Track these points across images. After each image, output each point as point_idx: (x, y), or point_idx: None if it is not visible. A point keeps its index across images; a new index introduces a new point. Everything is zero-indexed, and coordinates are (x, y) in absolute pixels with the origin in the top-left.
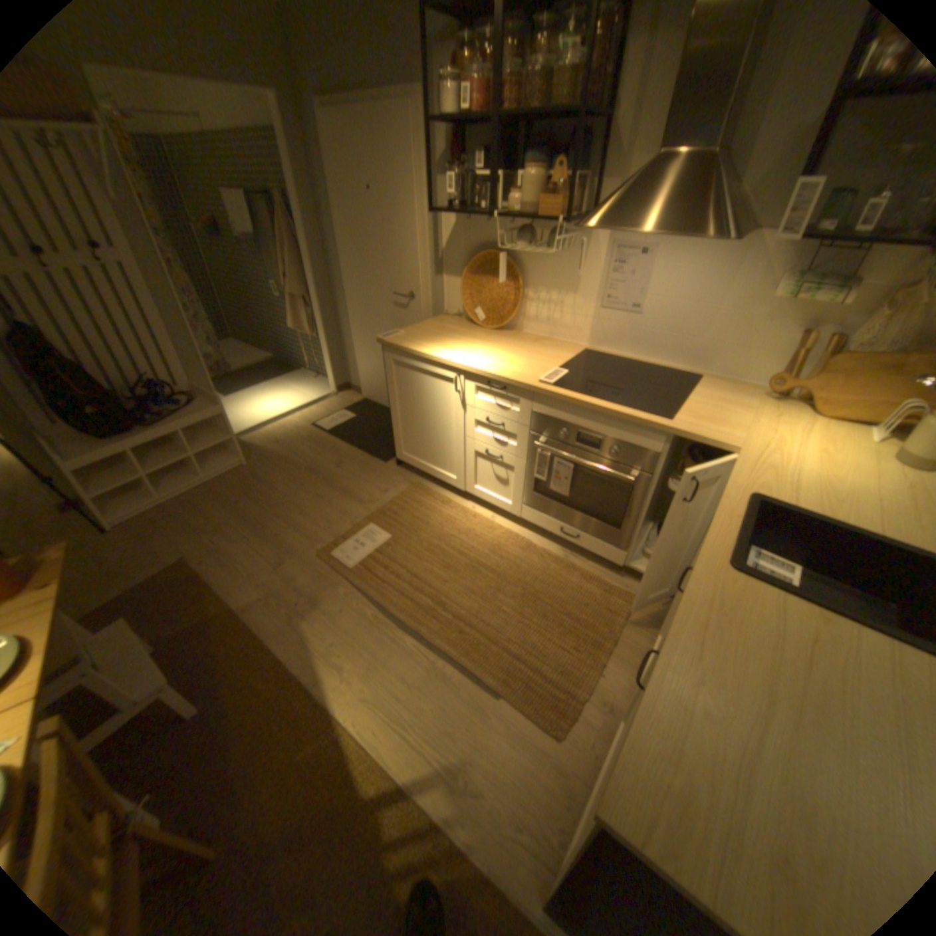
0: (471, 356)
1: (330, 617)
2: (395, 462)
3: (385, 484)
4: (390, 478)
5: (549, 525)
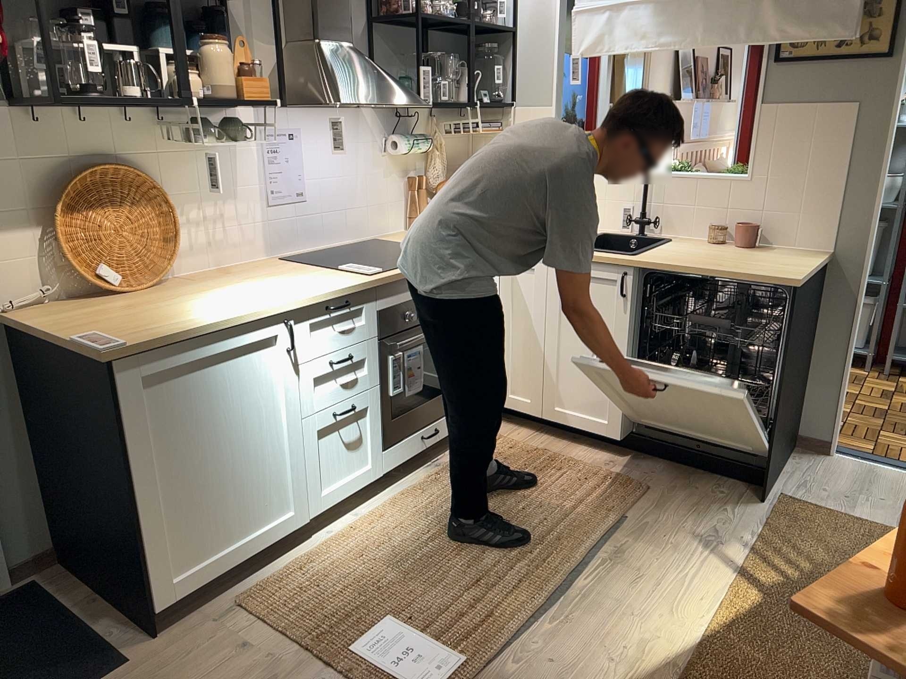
0: (265, 297)
1: (567, 673)
2: (140, 643)
3: (221, 649)
4: (200, 645)
5: (412, 448)
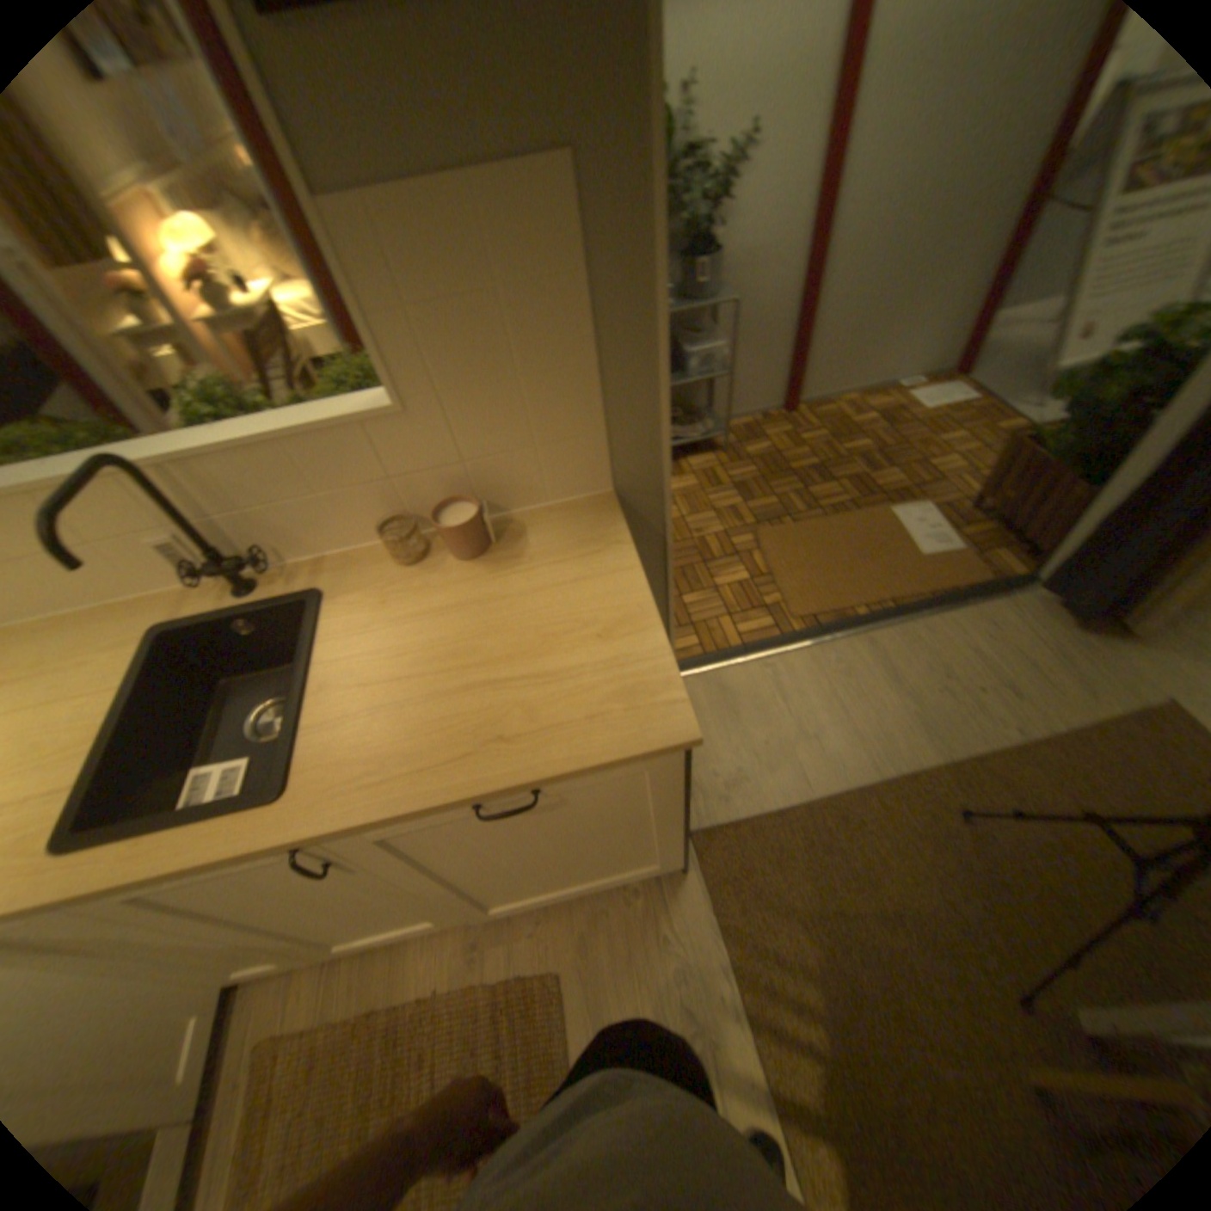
0: None
1: None
2: None
3: None
4: None
5: None
